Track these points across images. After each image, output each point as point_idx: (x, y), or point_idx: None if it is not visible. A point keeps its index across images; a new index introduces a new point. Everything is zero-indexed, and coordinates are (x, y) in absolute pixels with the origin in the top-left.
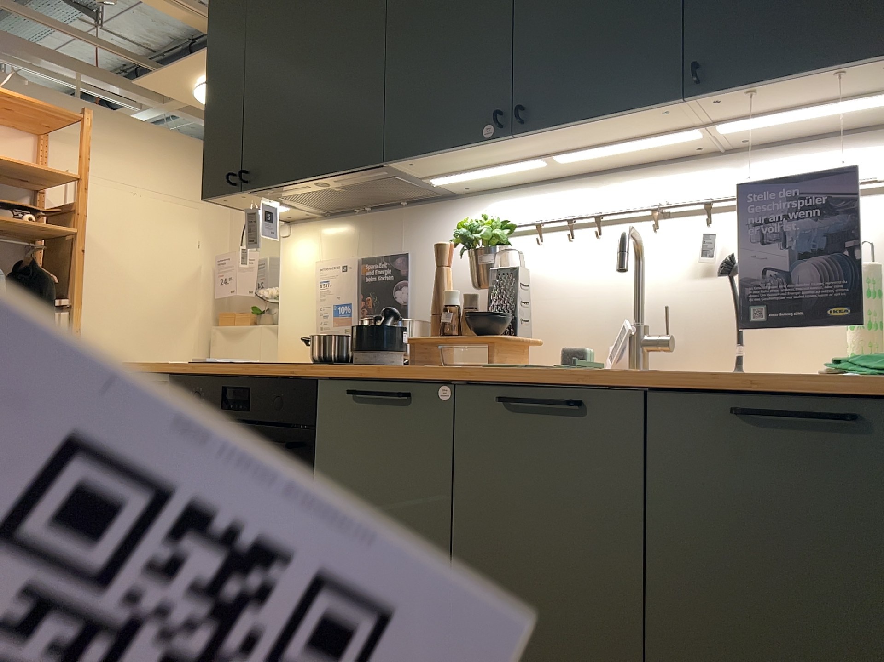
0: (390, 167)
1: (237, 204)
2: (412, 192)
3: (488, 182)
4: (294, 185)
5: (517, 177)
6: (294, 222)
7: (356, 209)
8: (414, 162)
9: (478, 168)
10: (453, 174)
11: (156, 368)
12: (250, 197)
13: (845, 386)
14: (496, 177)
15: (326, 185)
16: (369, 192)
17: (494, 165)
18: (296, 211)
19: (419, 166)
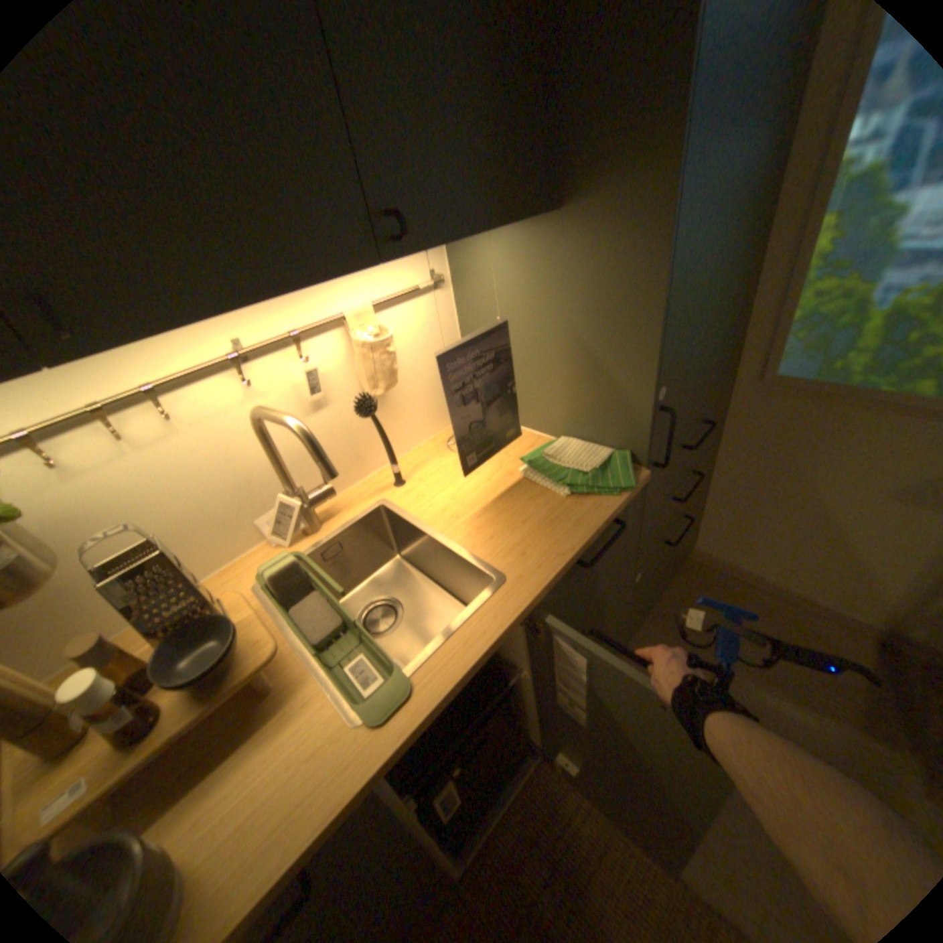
0: None
1: None
2: None
3: None
4: None
5: None
6: None
7: None
8: None
9: None
10: None
11: None
12: None
13: (608, 508)
14: None
15: None
16: None
17: None
18: None
19: None
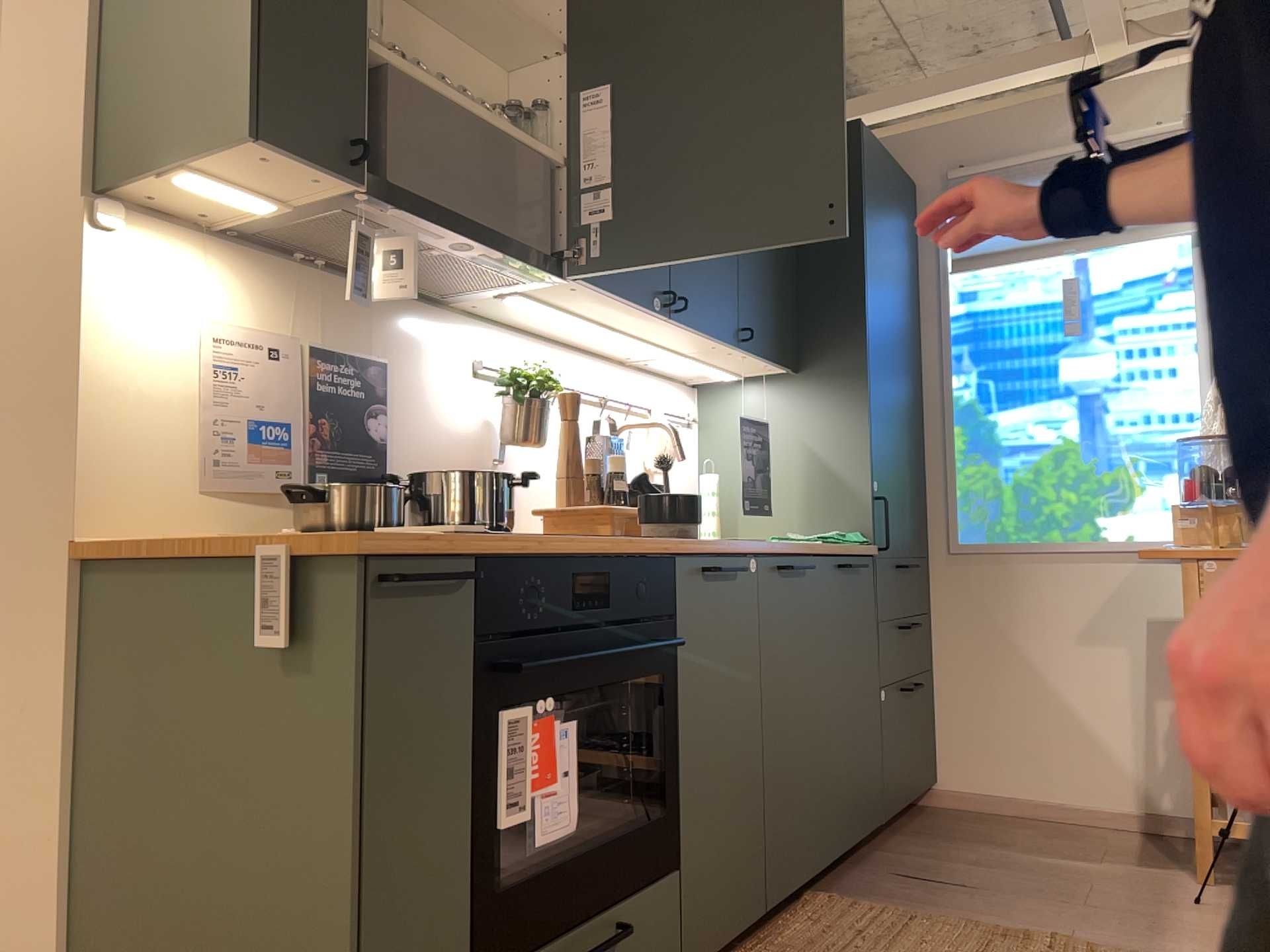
0: (553, 276)
1: (238, 165)
2: (434, 282)
3: (498, 310)
4: (447, 228)
5: (524, 318)
6: (122, 201)
7: (305, 254)
8: (581, 287)
9: (569, 310)
10: (547, 303)
11: (451, 547)
12: (321, 185)
13: (855, 550)
14: (521, 312)
15: (459, 246)
16: (419, 263)
17: (581, 314)
18: (242, 212)
19: (565, 289)
